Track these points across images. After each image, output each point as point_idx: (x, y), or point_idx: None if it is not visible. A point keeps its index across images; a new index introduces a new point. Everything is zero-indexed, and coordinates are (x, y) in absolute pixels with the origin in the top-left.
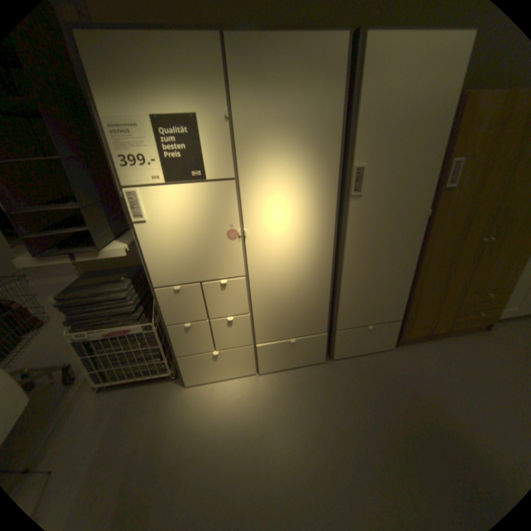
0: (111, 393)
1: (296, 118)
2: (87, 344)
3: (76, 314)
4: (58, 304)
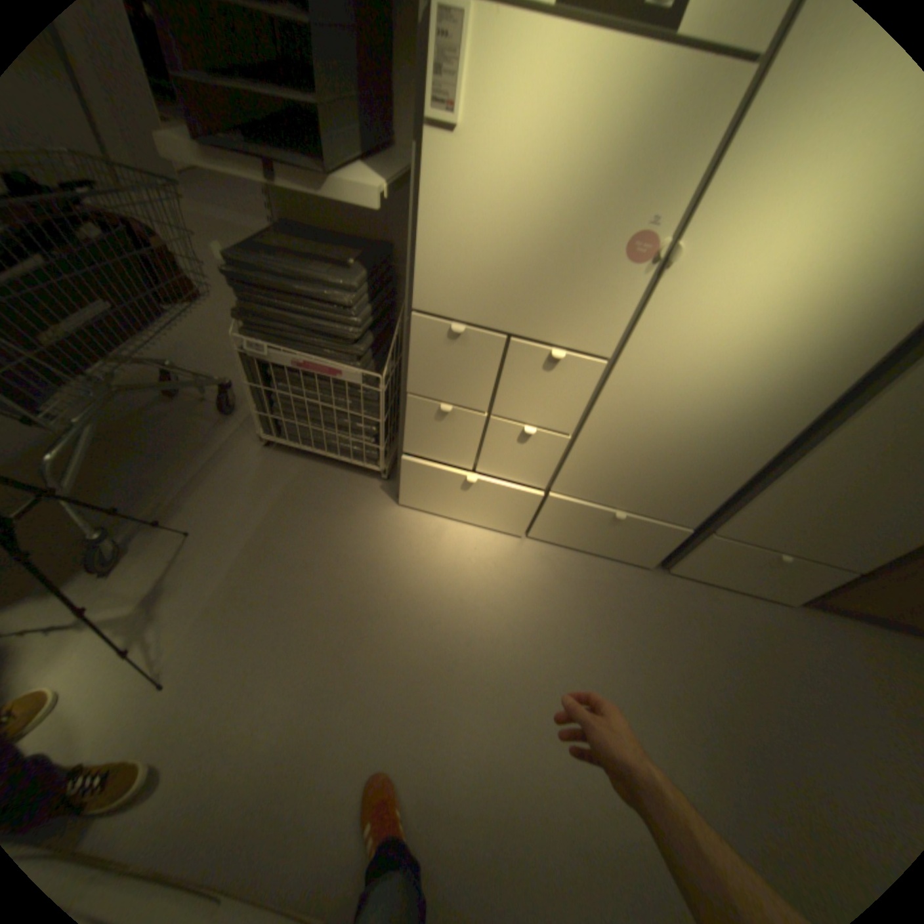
0: (286, 456)
1: None
2: (265, 365)
3: (257, 304)
4: (230, 272)
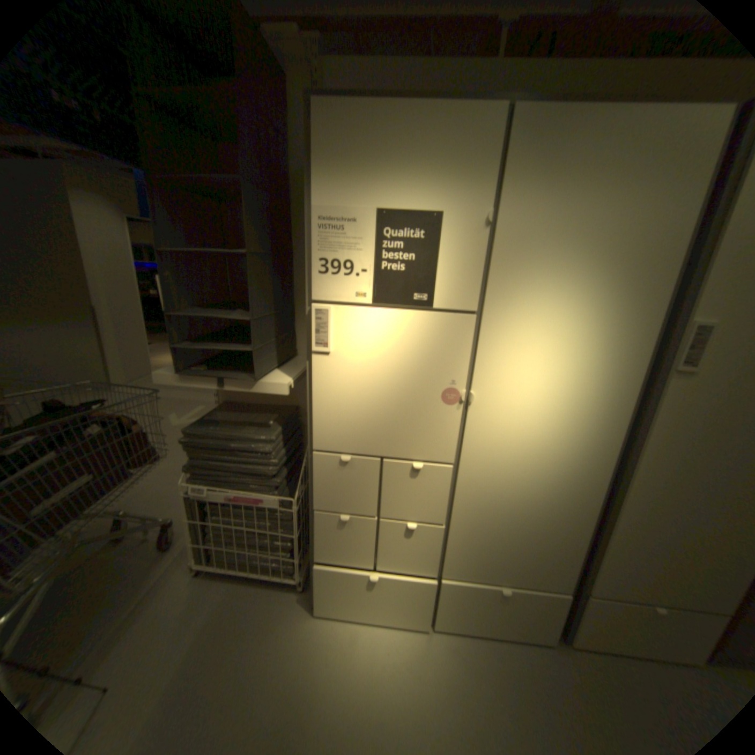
0: (211, 584)
1: (603, 232)
2: (201, 504)
3: (201, 460)
4: (185, 441)
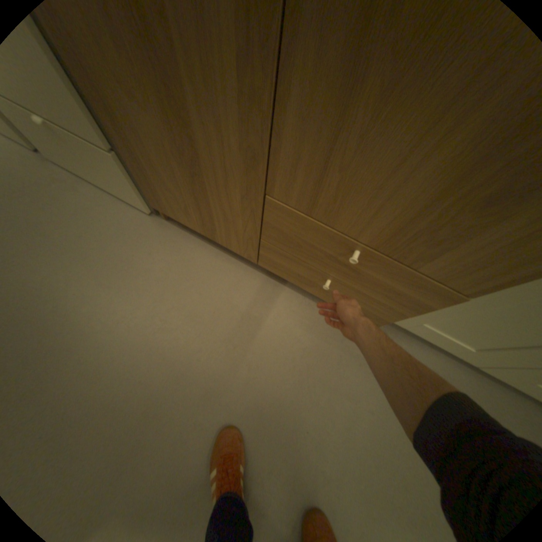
0: None
1: None
2: None
3: None
4: None
